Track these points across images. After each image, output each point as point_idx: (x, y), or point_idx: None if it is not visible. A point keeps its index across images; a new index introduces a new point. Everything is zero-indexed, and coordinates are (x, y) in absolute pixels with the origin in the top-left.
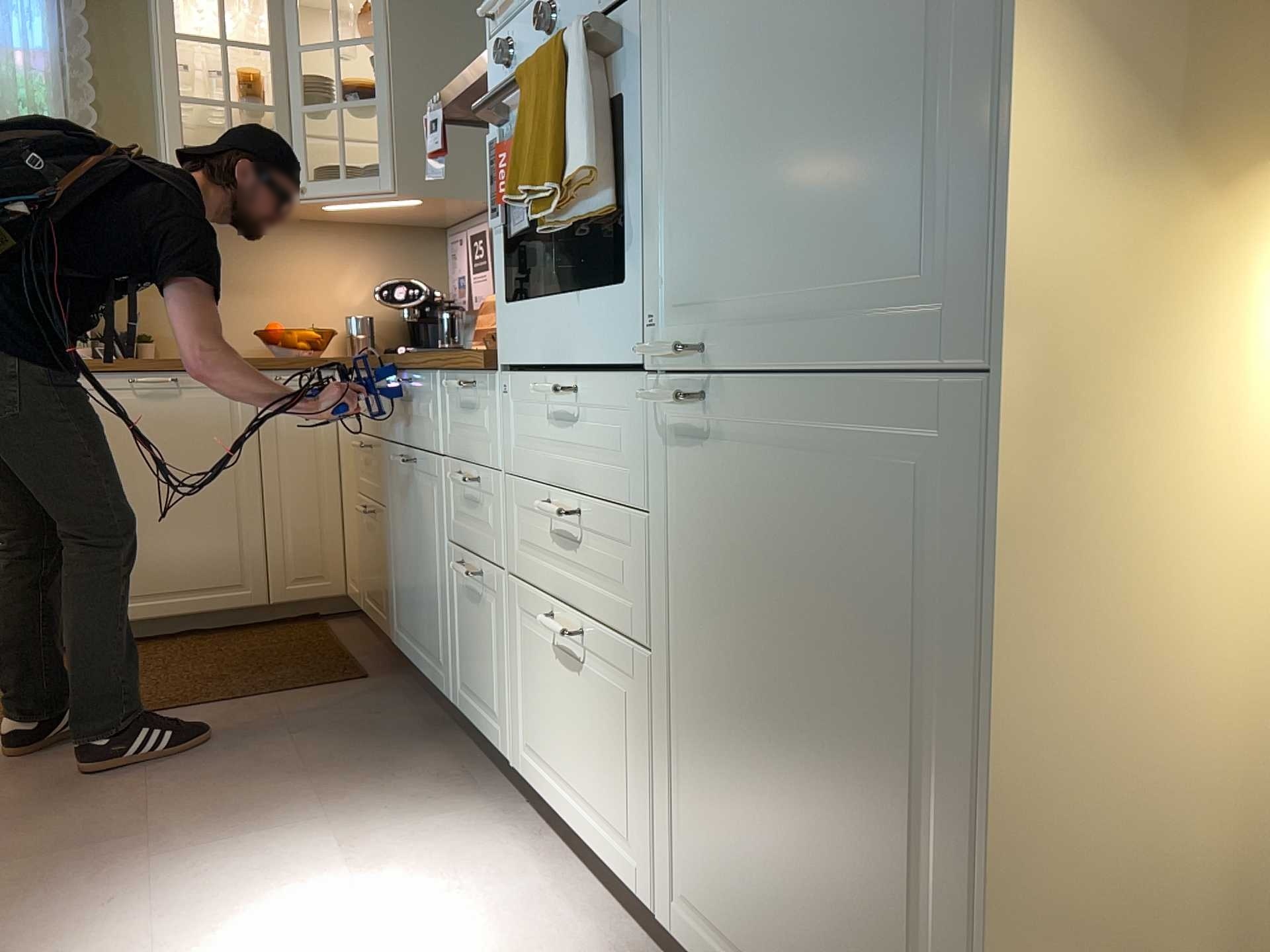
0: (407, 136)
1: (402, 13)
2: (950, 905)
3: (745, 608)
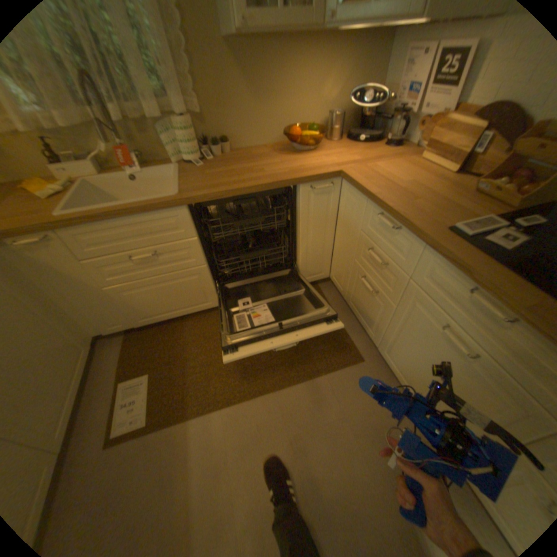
0: None
1: None
2: None
3: None
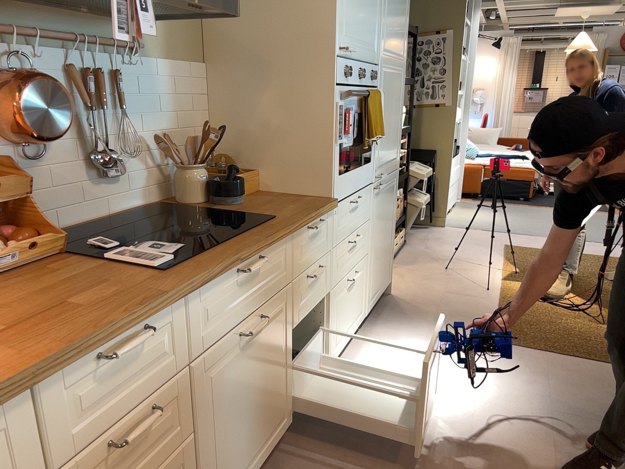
0: None
1: None
2: (391, 239)
3: (380, 222)
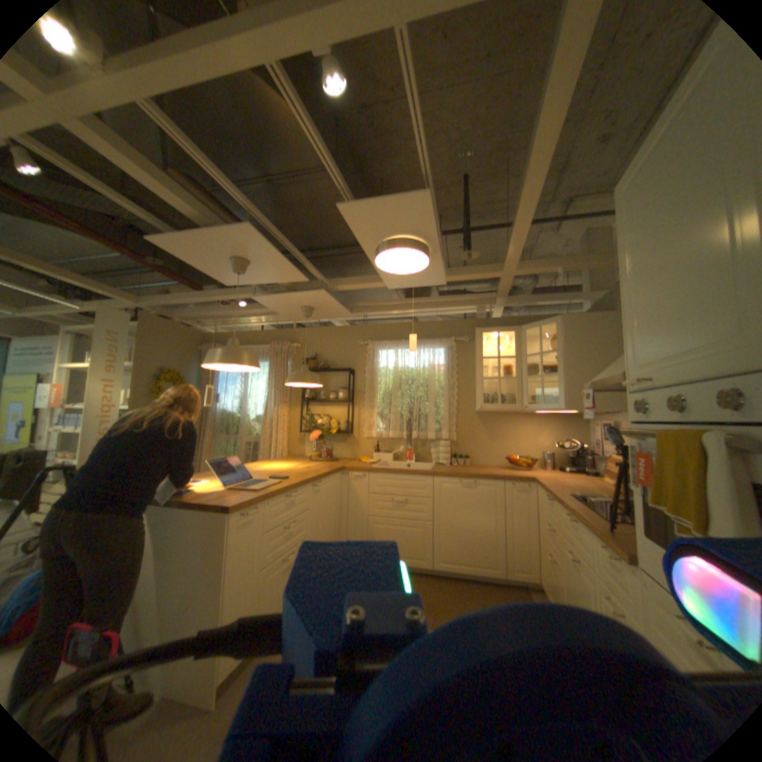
0: (571, 387)
1: (569, 339)
2: None
3: None
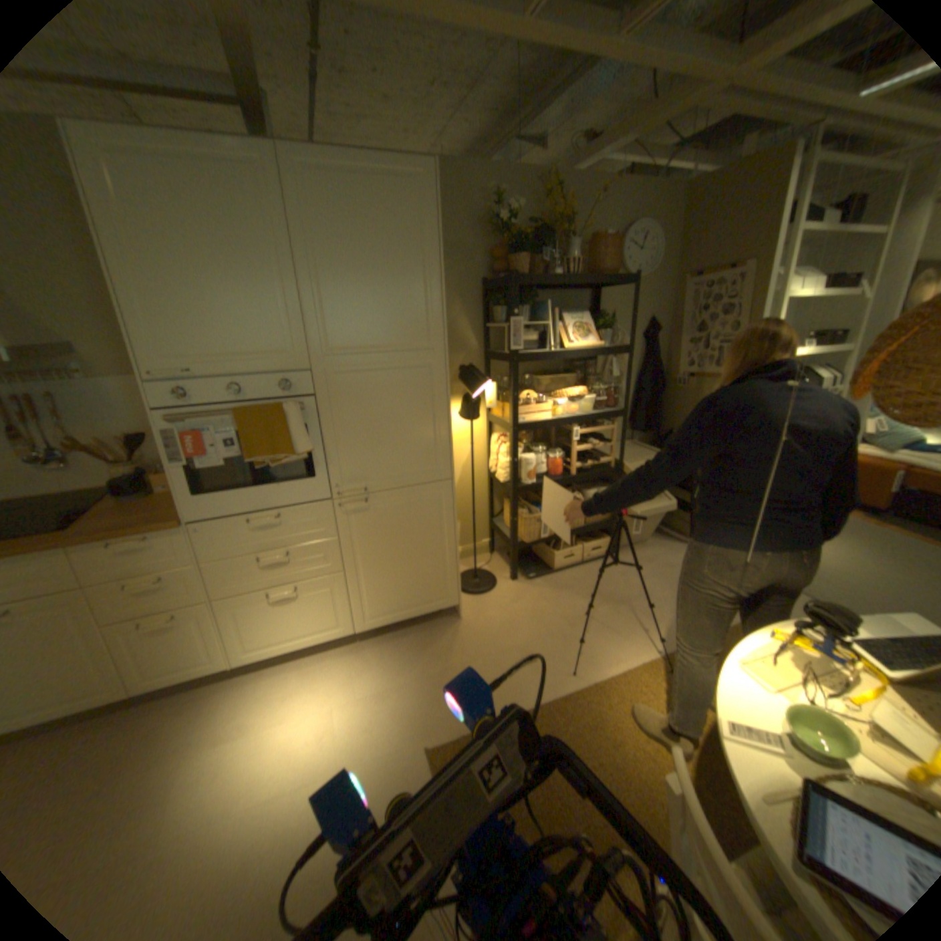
0: None
1: None
2: (444, 559)
3: (383, 540)
